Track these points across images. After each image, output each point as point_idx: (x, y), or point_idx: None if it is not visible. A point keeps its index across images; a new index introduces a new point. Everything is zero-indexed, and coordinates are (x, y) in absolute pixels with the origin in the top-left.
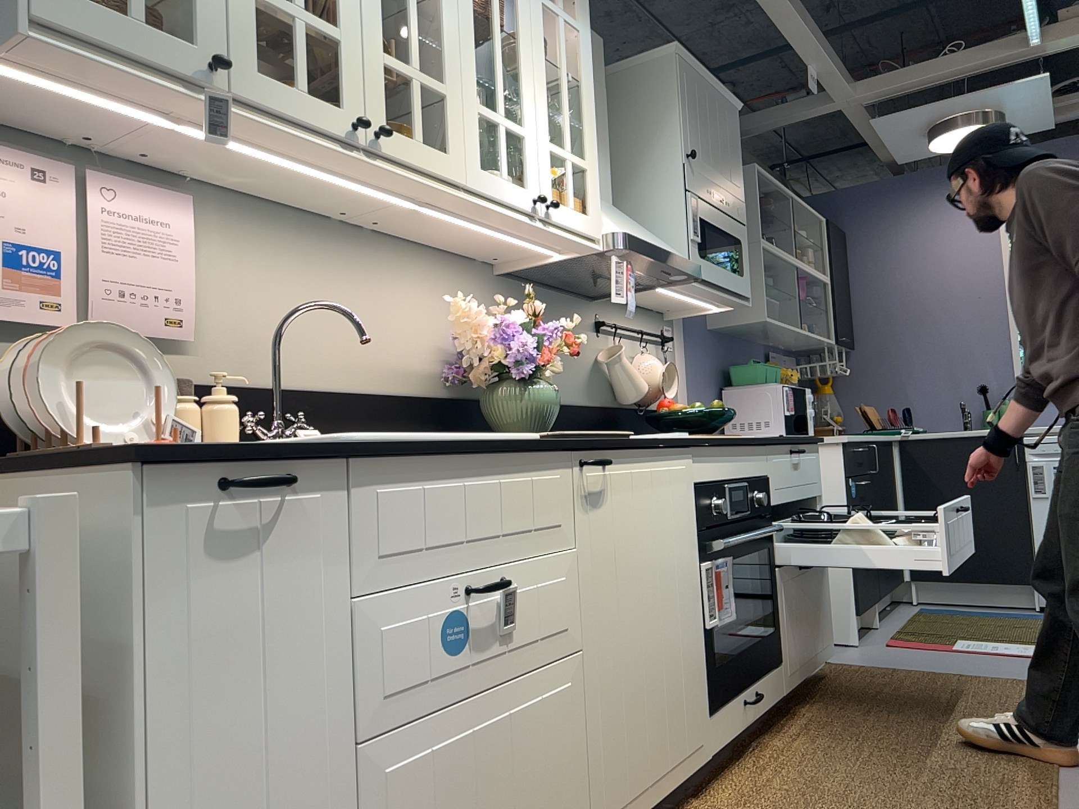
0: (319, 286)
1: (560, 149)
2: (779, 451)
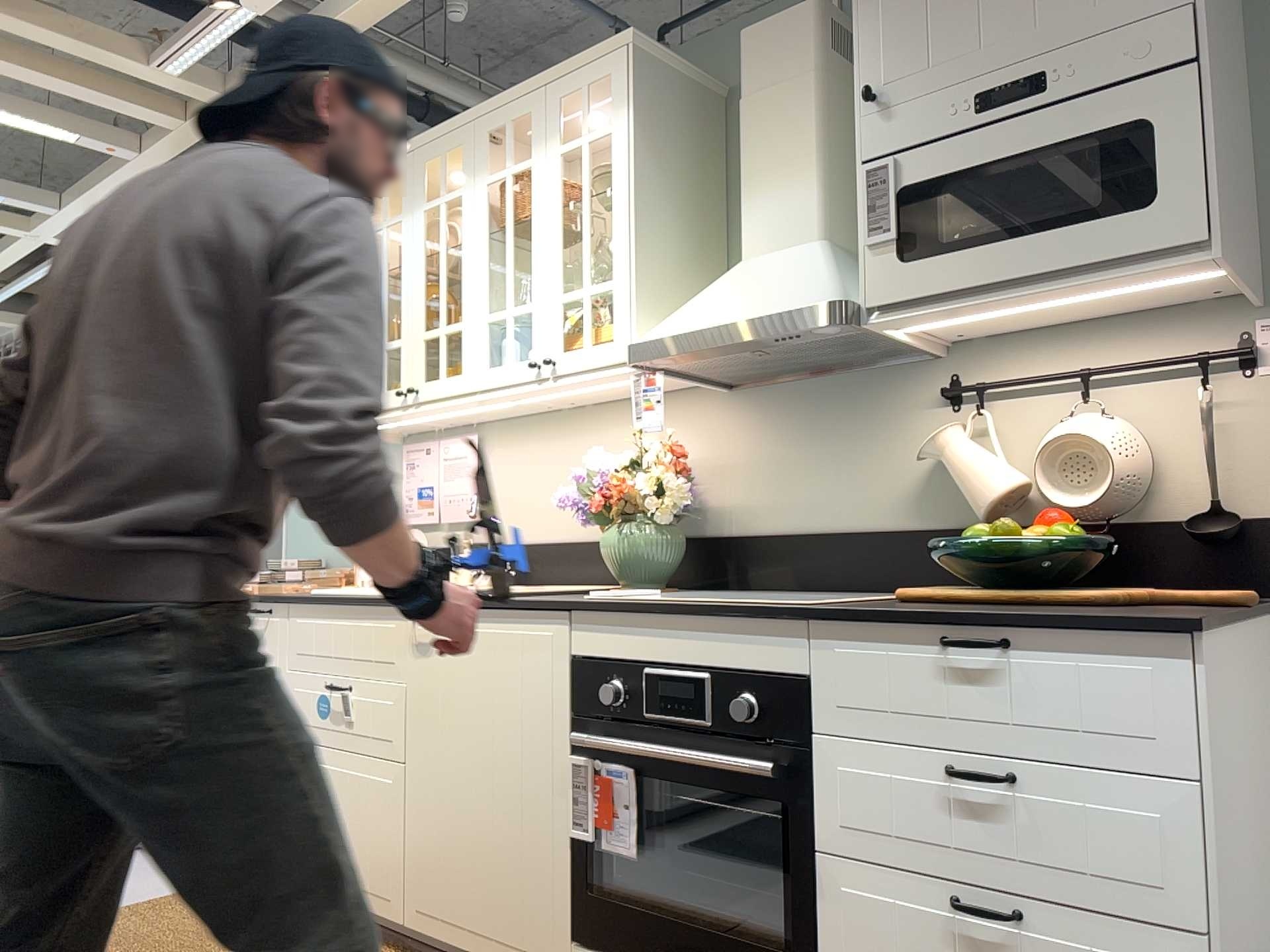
0: (550, 463)
1: (572, 292)
2: (865, 634)
